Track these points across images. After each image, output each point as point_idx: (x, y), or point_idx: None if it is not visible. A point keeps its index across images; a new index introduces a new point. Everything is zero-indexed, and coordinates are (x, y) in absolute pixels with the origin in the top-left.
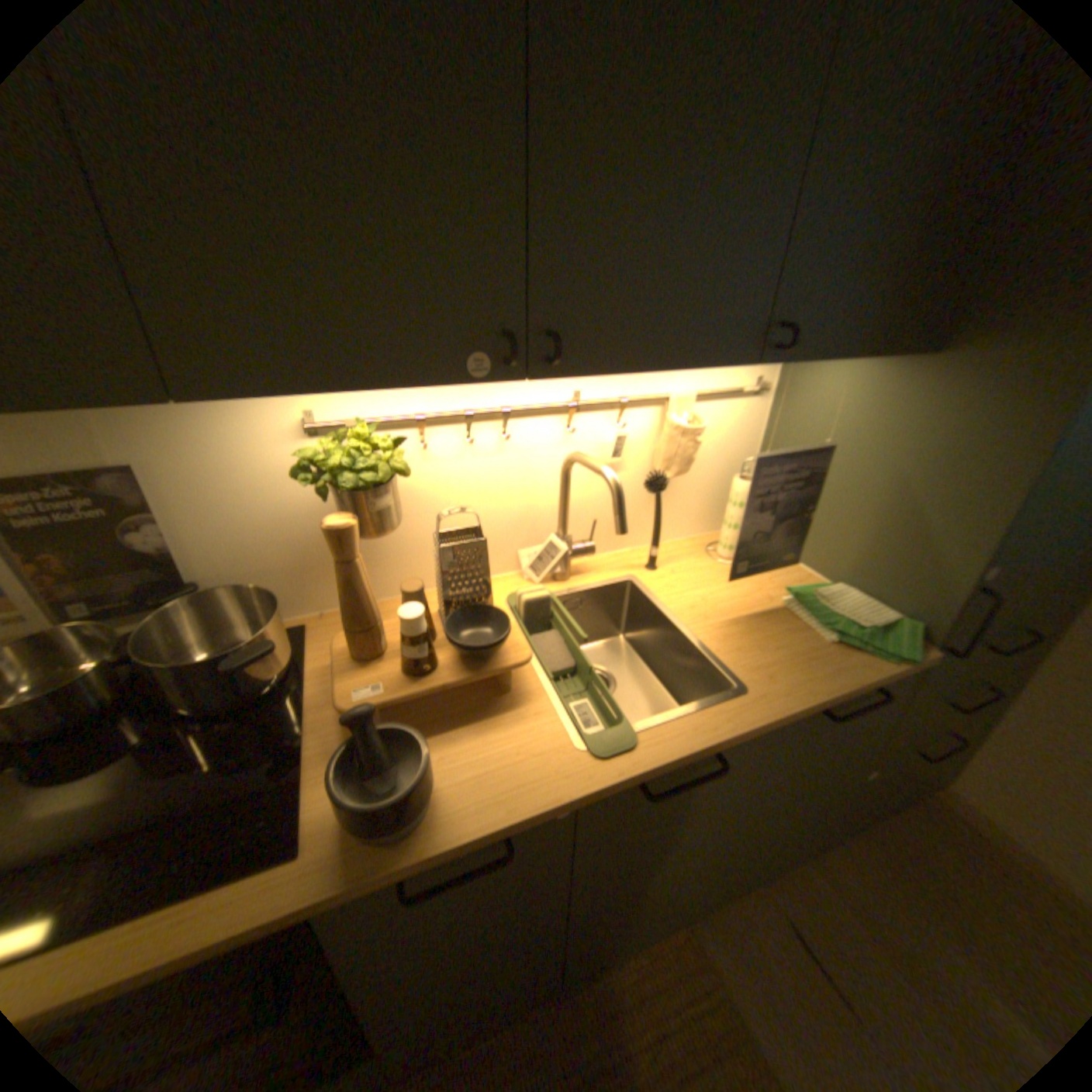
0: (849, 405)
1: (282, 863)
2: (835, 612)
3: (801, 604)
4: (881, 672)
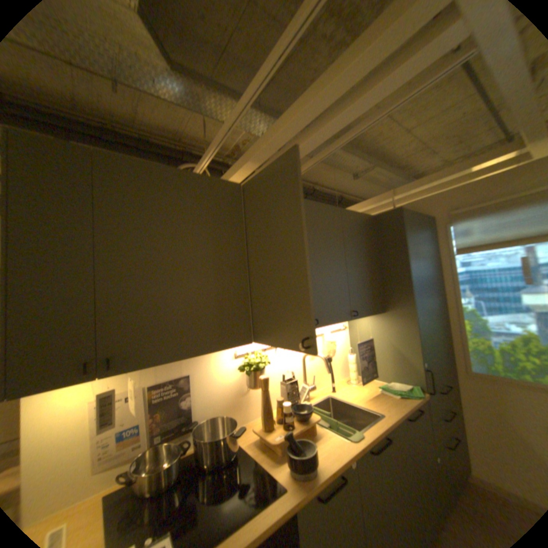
0: (370, 329)
1: (284, 494)
2: (395, 390)
3: (384, 391)
4: (416, 404)
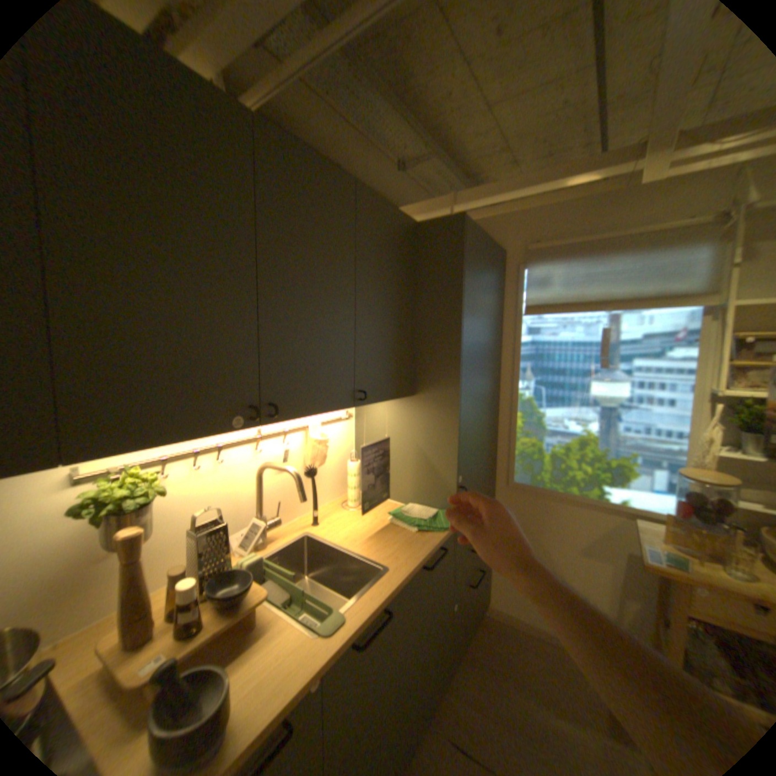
0: (388, 420)
1: None
2: (411, 518)
3: (396, 519)
4: (438, 539)
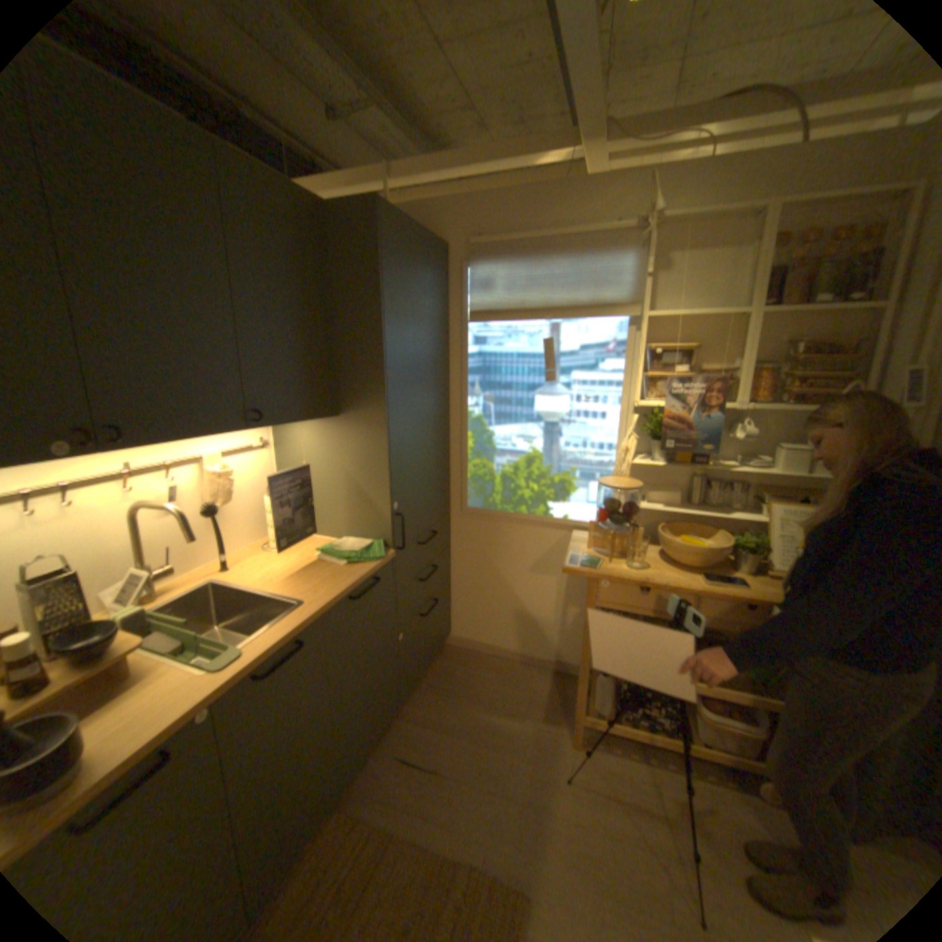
0: (312, 446)
1: None
2: (342, 551)
3: (324, 555)
4: (369, 569)
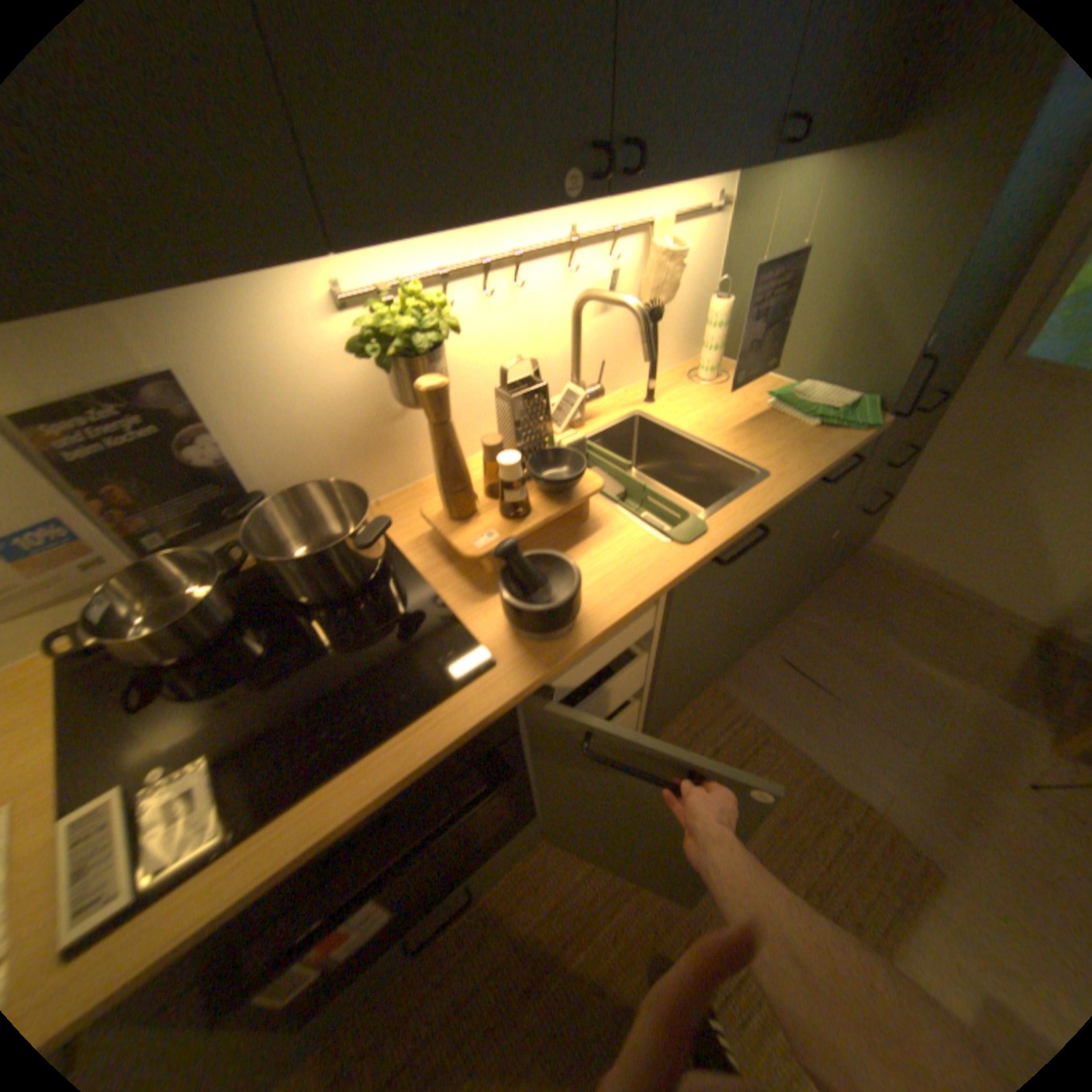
0: (808, 207)
1: (487, 669)
2: (811, 402)
3: (782, 403)
4: (855, 440)
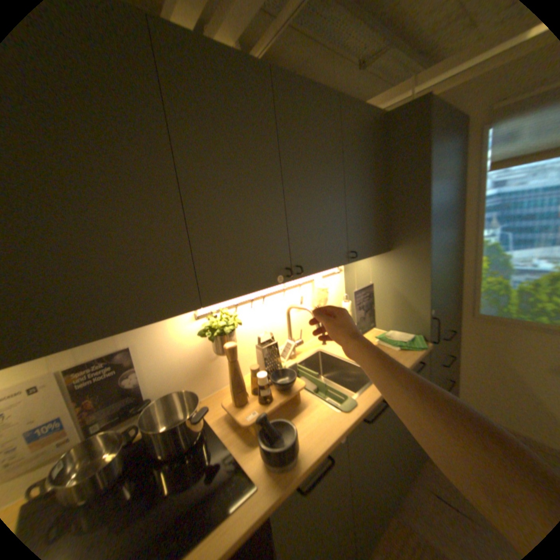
0: (369, 271)
1: (252, 493)
2: (393, 340)
3: (382, 341)
4: (417, 356)
